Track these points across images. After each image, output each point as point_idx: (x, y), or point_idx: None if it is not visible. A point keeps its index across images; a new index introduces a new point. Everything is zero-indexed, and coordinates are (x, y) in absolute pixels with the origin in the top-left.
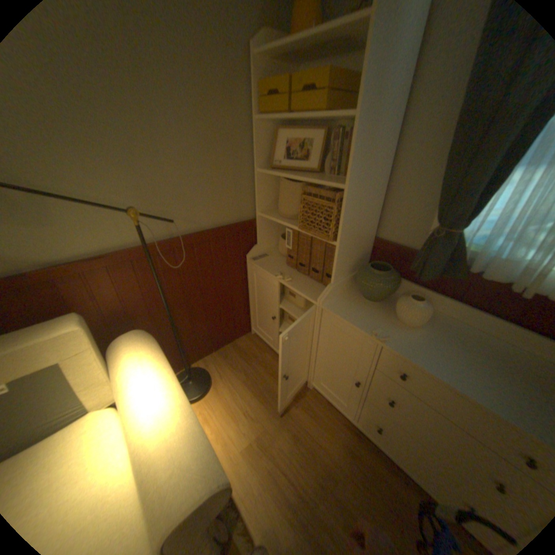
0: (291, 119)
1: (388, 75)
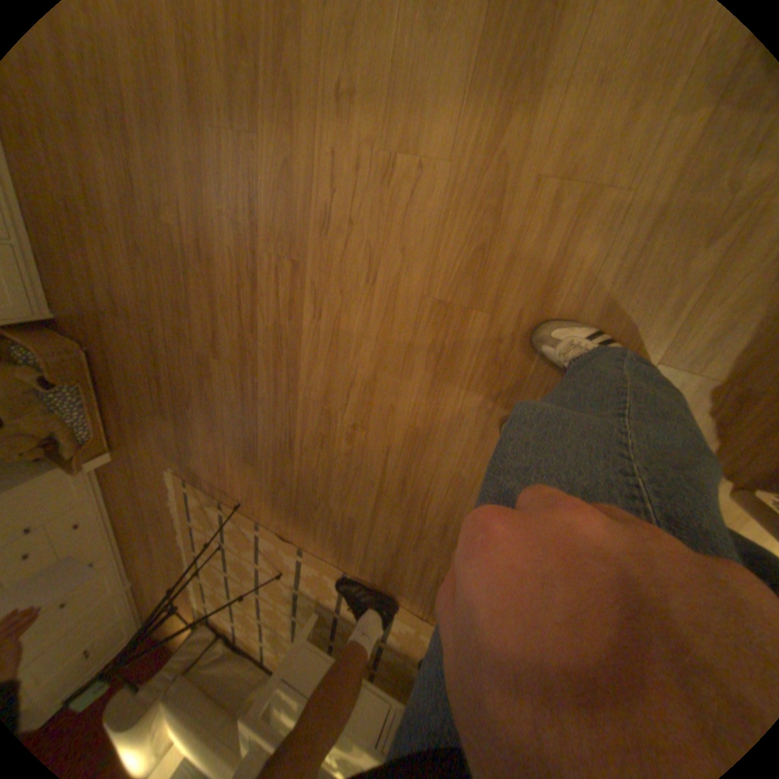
0: None
1: None
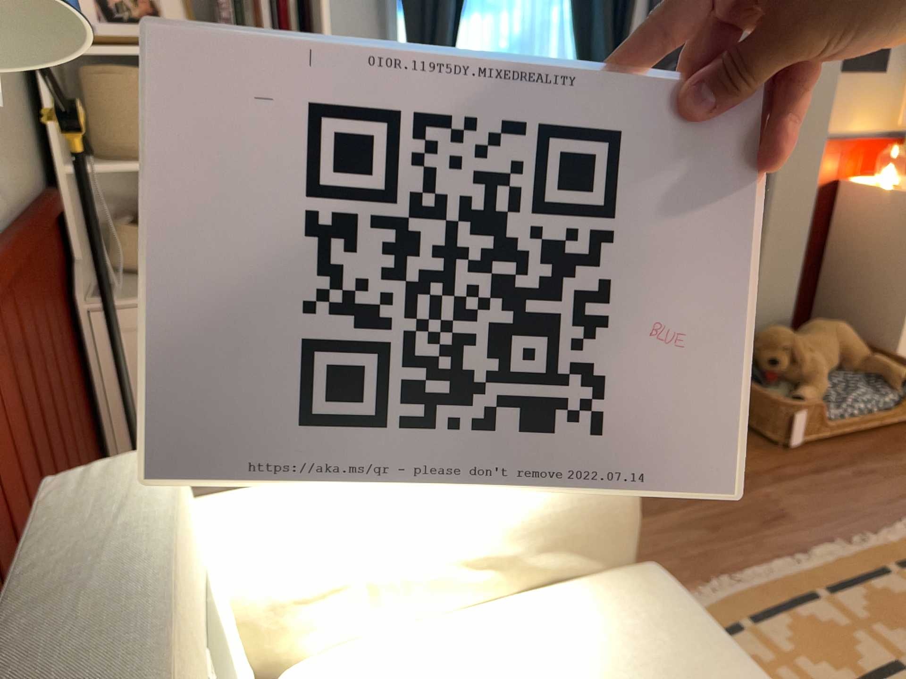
0: None
1: None
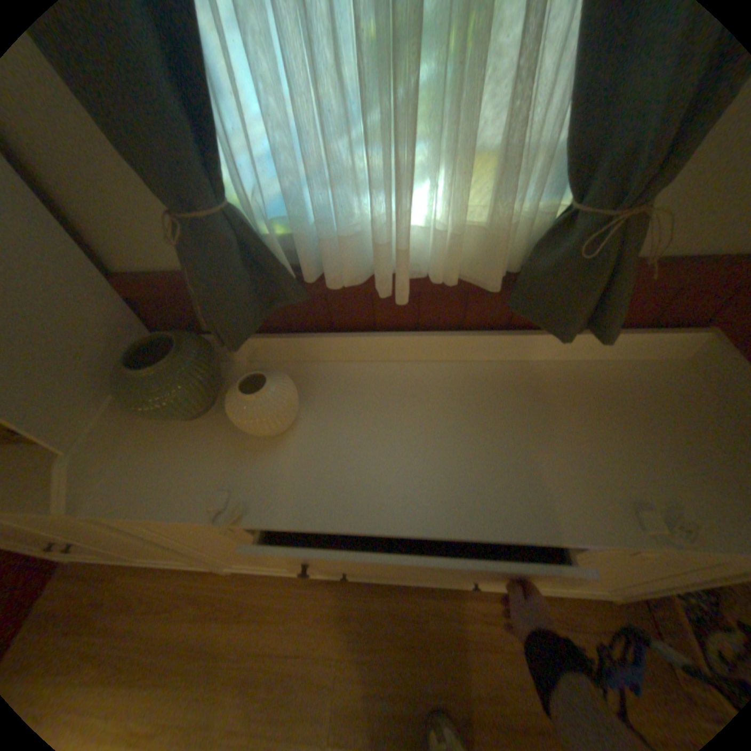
0: None
1: None
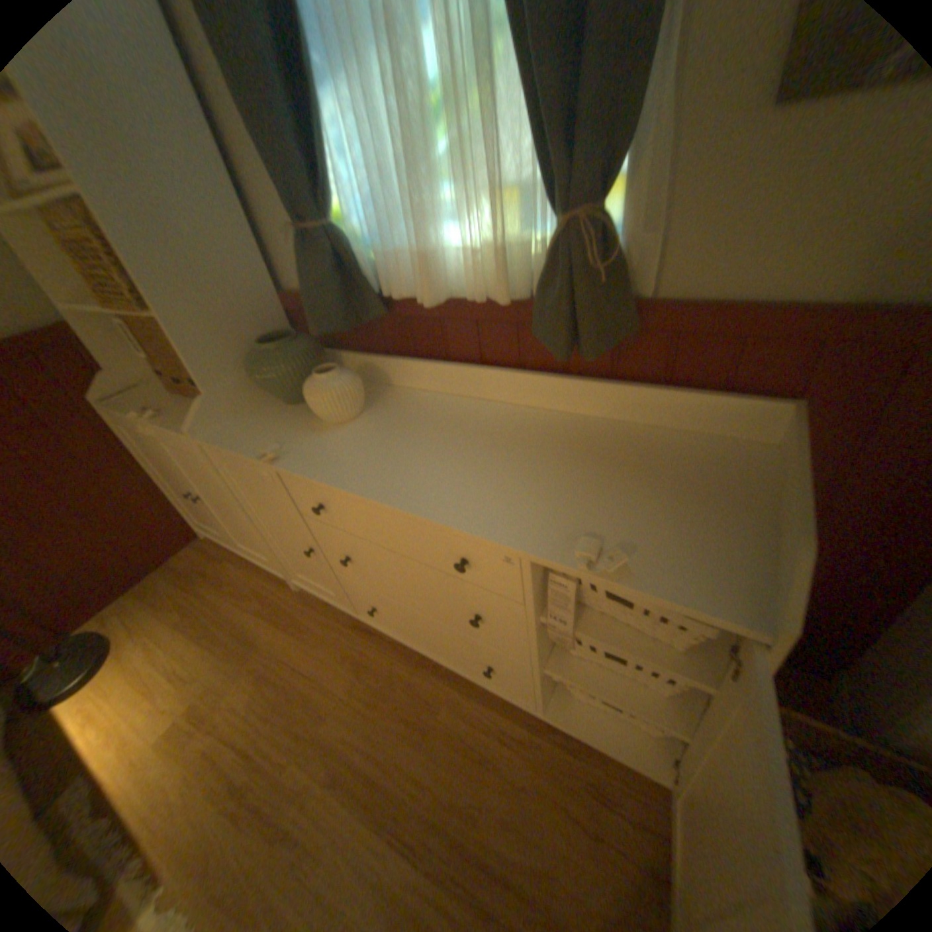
0: None
1: None
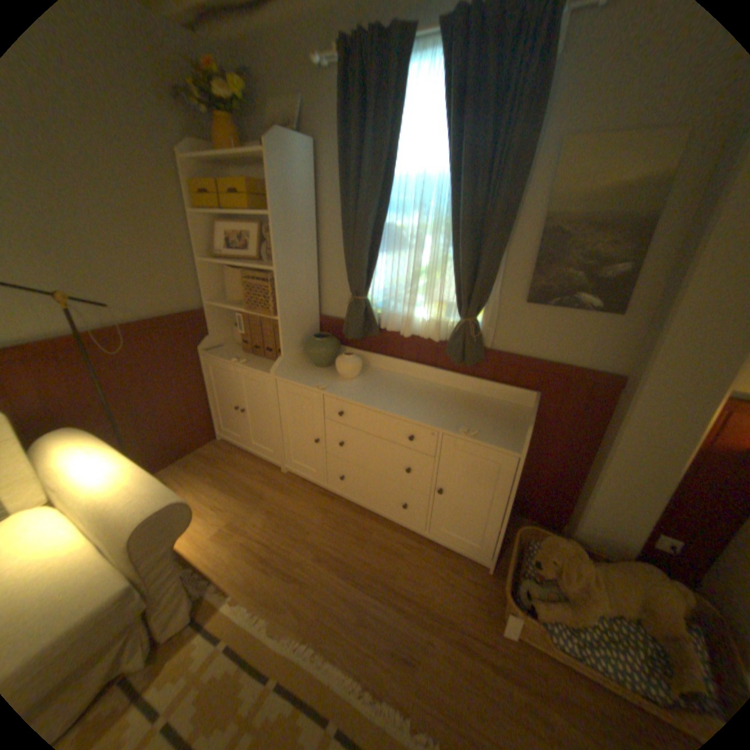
0: (227, 214)
1: (289, 188)
